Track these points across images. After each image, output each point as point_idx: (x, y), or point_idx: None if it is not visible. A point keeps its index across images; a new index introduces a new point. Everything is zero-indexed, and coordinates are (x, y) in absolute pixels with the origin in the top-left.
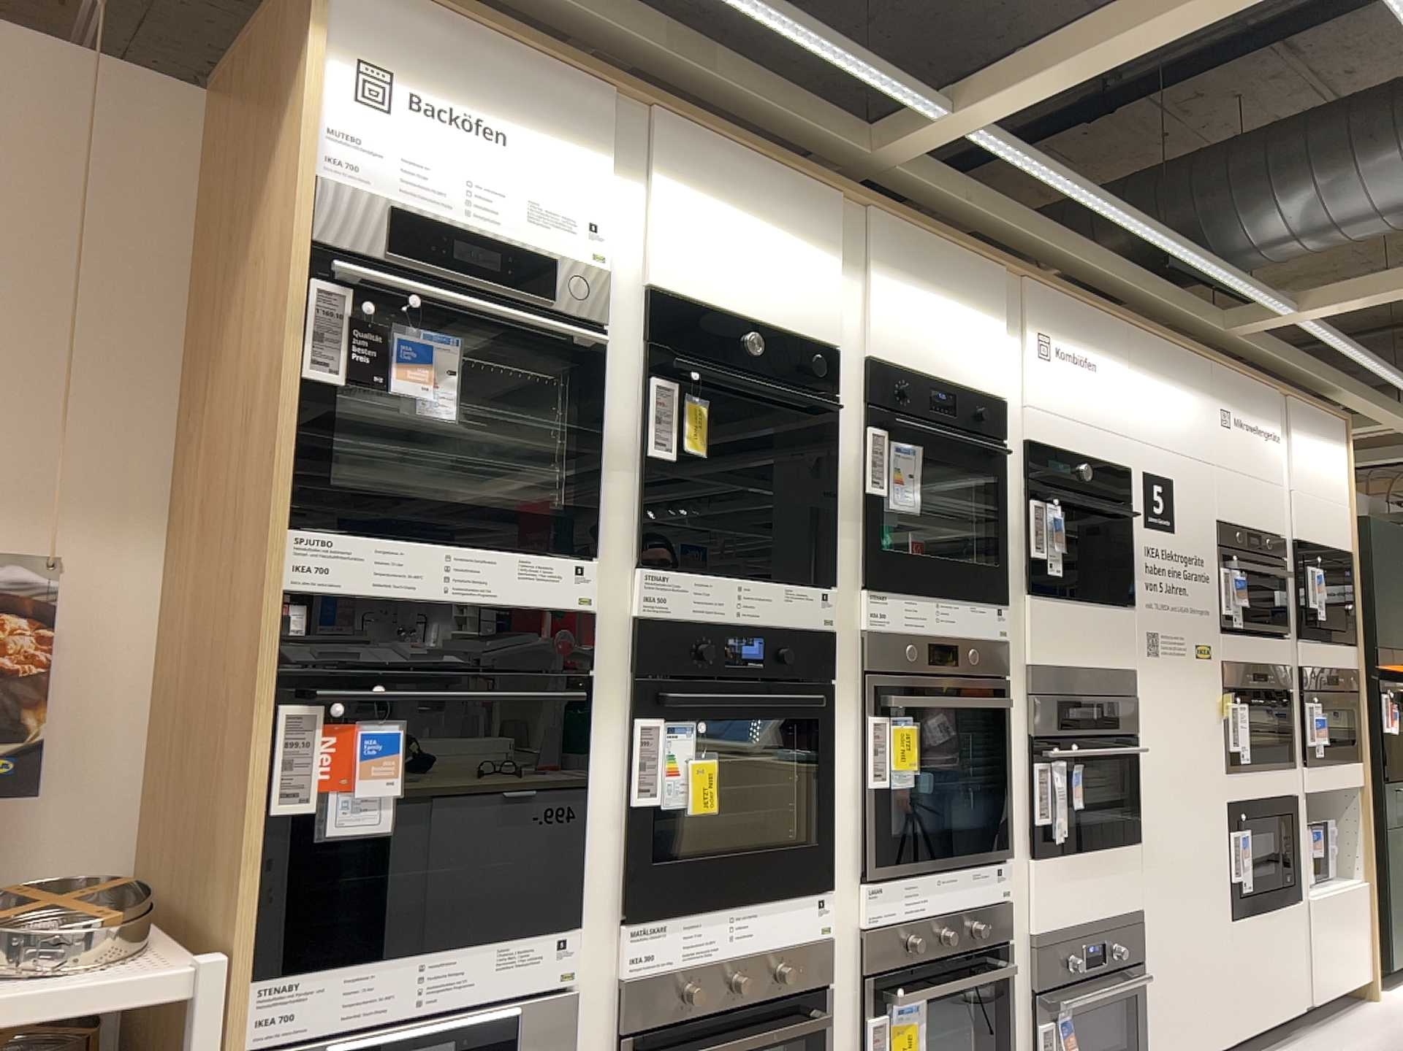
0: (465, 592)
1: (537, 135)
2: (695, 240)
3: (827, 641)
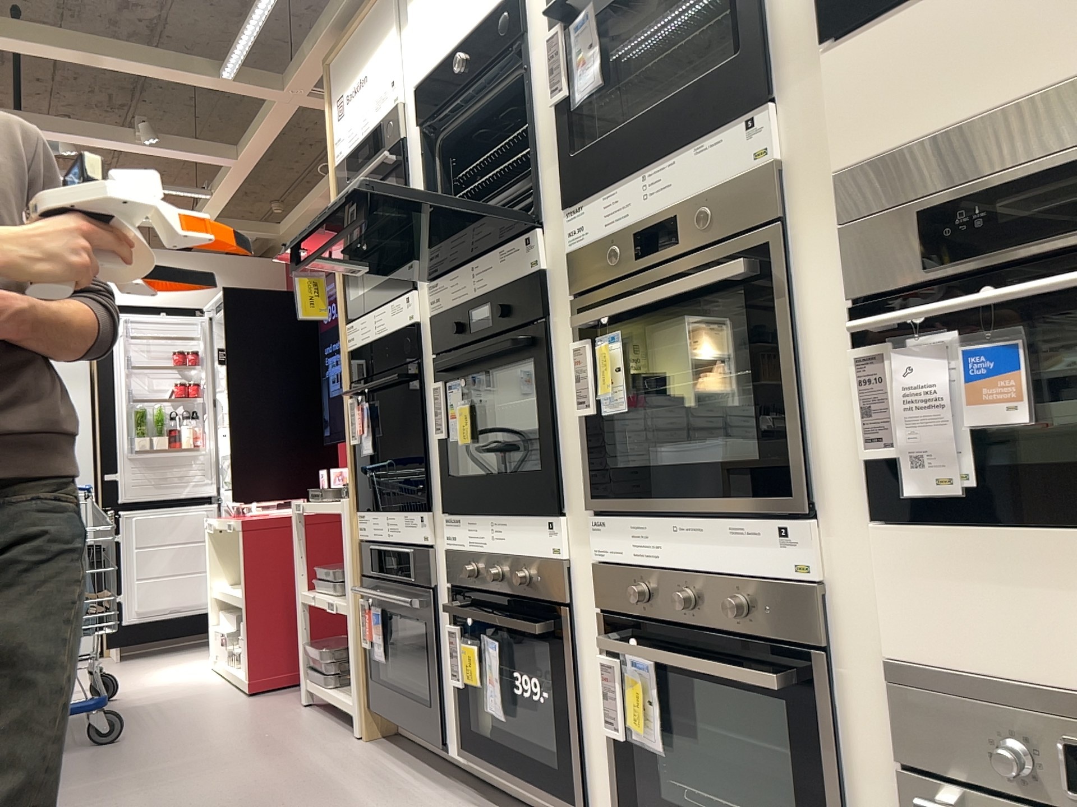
0: (376, 334)
1: (368, 56)
2: (424, 21)
3: (536, 283)
